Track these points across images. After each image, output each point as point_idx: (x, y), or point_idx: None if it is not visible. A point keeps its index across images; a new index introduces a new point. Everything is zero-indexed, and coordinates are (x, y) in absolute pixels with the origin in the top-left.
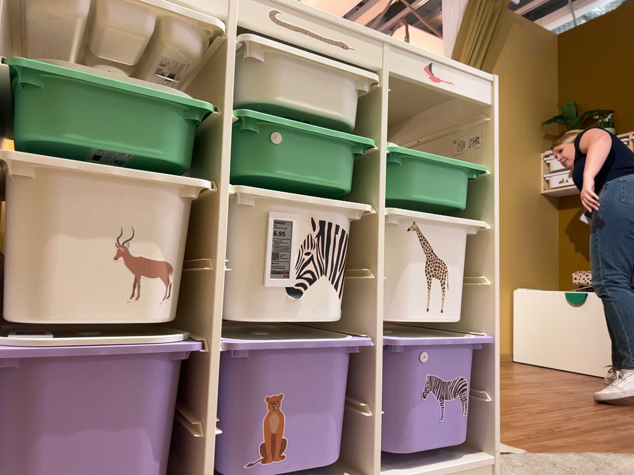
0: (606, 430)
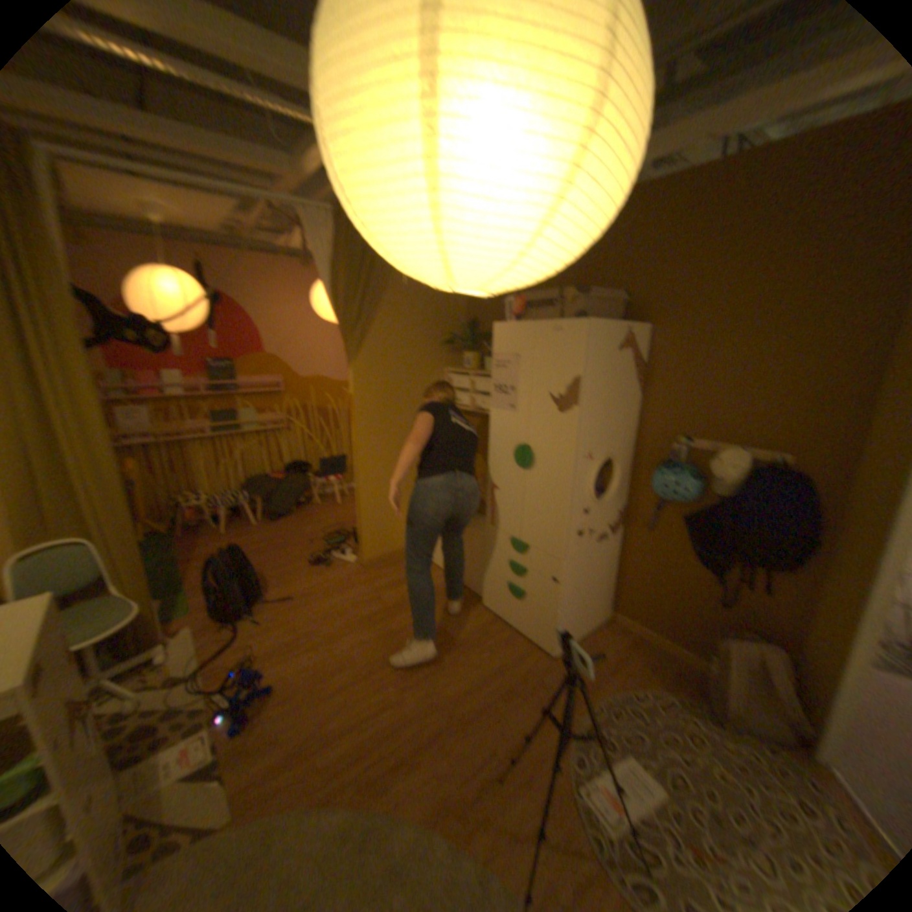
0: (349, 746)
